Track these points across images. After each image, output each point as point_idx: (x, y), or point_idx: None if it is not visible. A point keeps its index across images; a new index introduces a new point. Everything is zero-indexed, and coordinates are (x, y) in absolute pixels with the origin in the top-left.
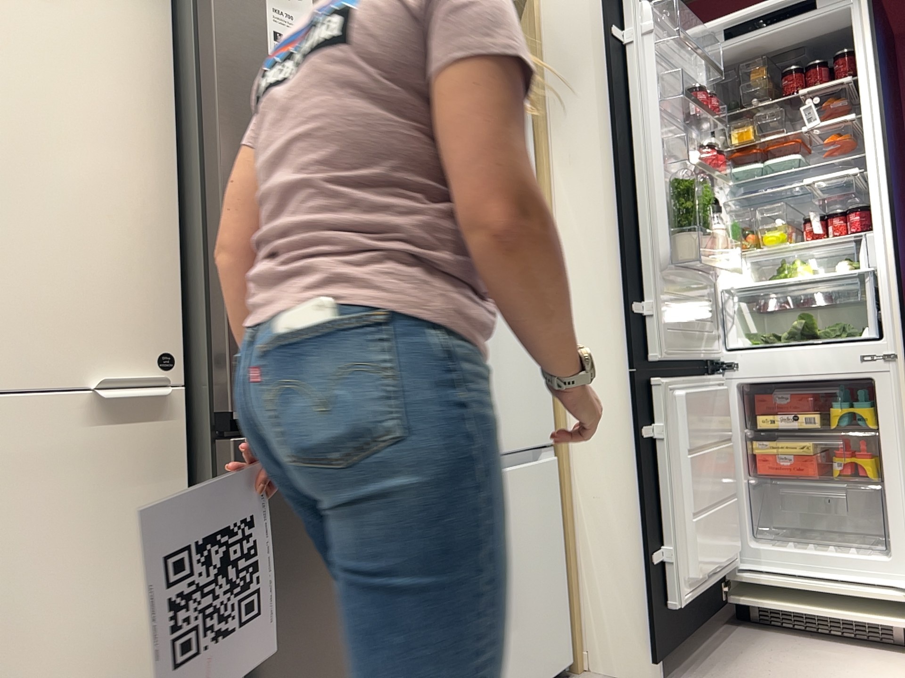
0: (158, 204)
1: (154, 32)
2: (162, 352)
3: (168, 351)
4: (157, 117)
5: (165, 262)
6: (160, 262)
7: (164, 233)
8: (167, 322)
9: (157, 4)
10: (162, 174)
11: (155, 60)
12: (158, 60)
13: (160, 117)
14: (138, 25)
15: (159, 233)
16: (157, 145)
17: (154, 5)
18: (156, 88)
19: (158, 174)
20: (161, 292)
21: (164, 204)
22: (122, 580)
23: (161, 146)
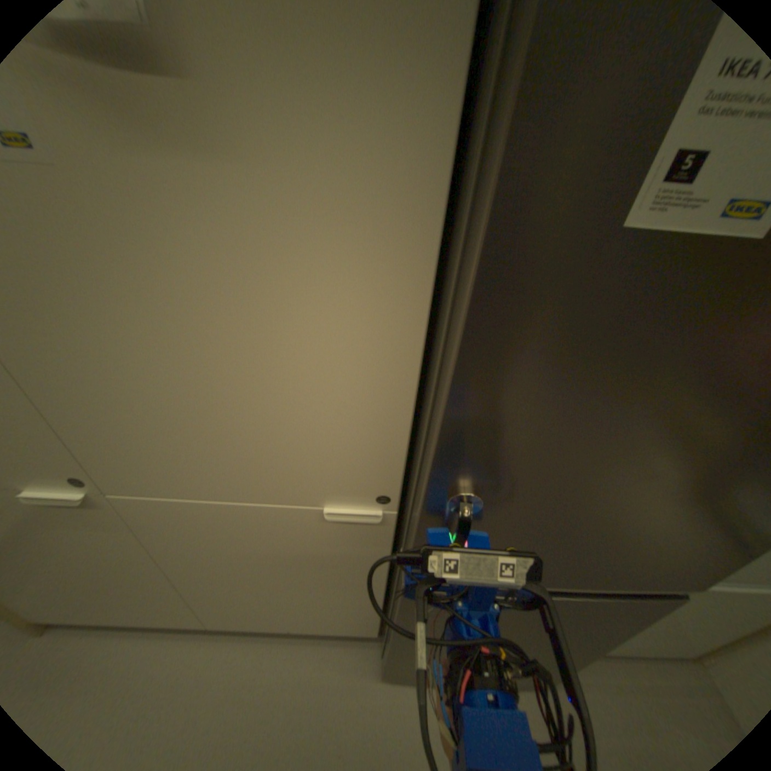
0: (394, 393)
1: (423, 147)
2: (382, 492)
3: (387, 492)
4: (405, 298)
5: (393, 440)
6: (388, 439)
7: (396, 418)
8: (389, 477)
9: (437, 74)
10: (402, 365)
11: (416, 206)
12: (421, 205)
13: (410, 297)
14: (394, 143)
15: (391, 417)
16: (400, 334)
17: (431, 77)
18: (410, 256)
19: (397, 365)
20: (386, 459)
21: (399, 393)
22: (344, 571)
23: (406, 334)
